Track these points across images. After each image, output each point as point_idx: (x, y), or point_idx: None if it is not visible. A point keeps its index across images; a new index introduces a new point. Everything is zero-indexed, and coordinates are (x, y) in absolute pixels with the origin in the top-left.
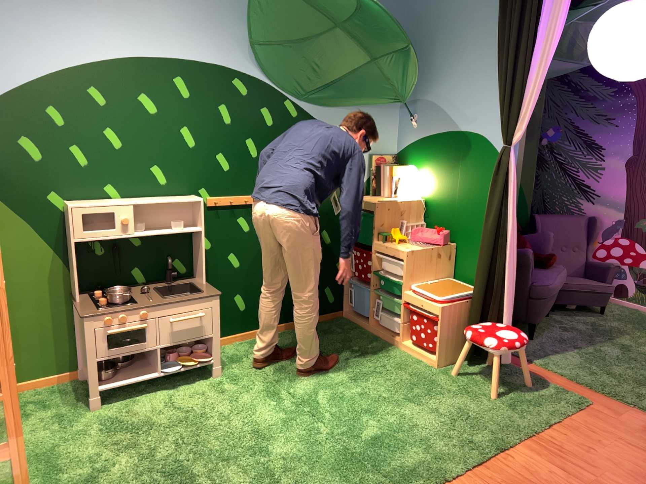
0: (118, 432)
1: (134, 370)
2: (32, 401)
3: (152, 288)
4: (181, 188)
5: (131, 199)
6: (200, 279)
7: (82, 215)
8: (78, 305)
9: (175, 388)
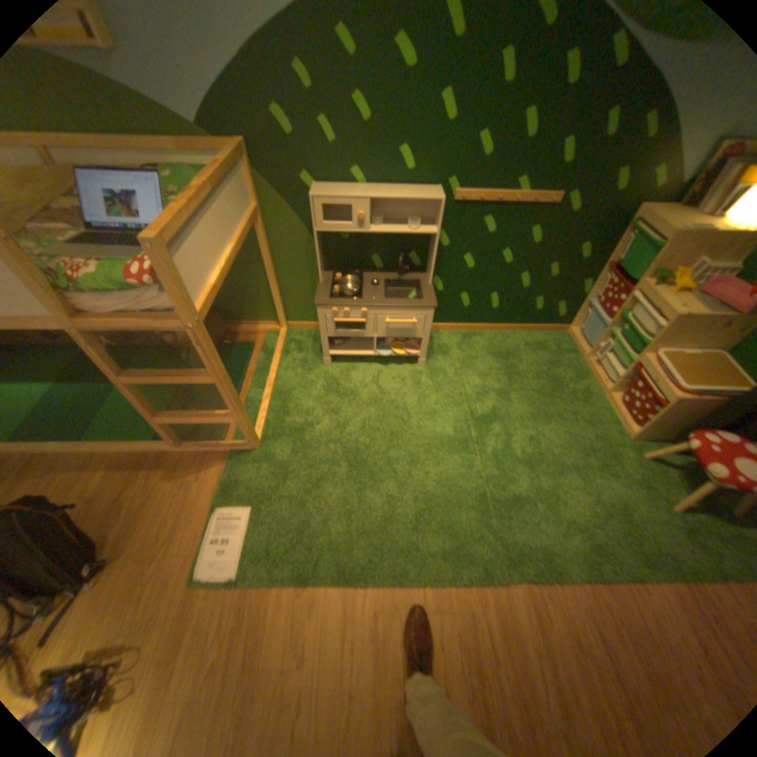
0: (333, 394)
1: (359, 343)
2: (295, 341)
3: (383, 280)
4: (430, 176)
5: (373, 188)
6: (427, 279)
7: (321, 207)
8: (319, 288)
9: (385, 366)
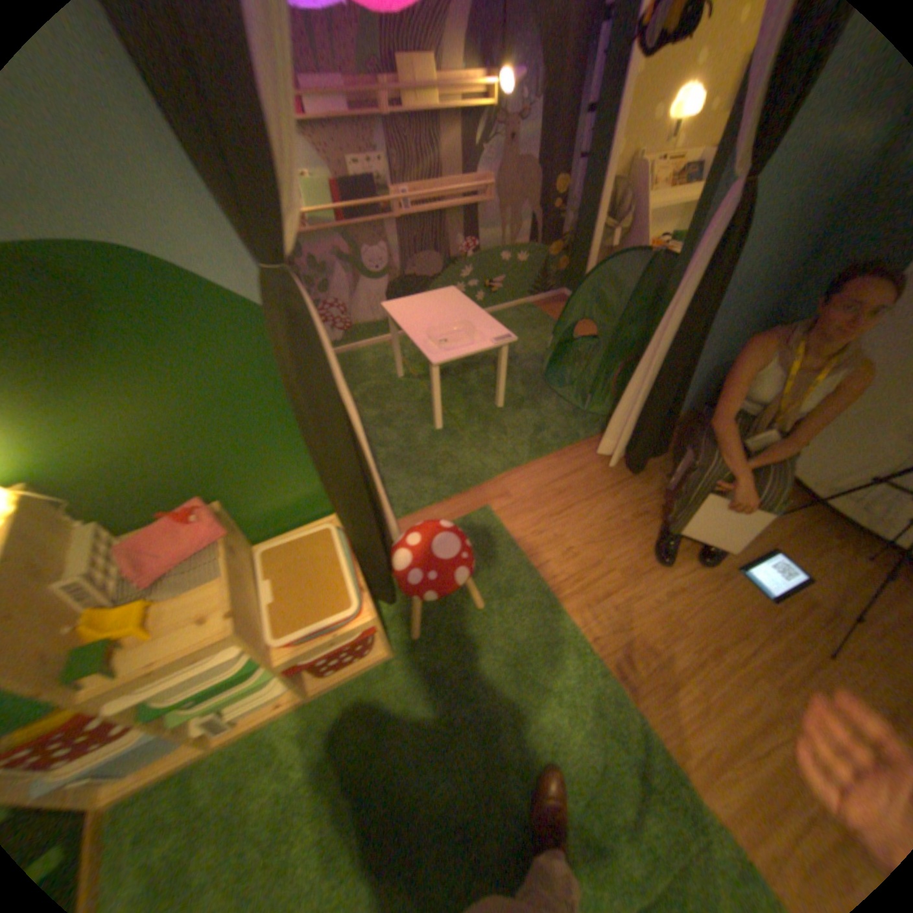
0: None
1: None
2: None
3: None
4: None
5: None
6: None
7: None
8: None
9: None
